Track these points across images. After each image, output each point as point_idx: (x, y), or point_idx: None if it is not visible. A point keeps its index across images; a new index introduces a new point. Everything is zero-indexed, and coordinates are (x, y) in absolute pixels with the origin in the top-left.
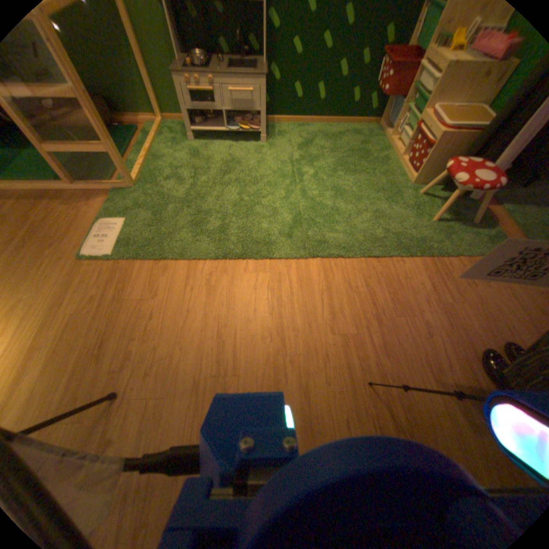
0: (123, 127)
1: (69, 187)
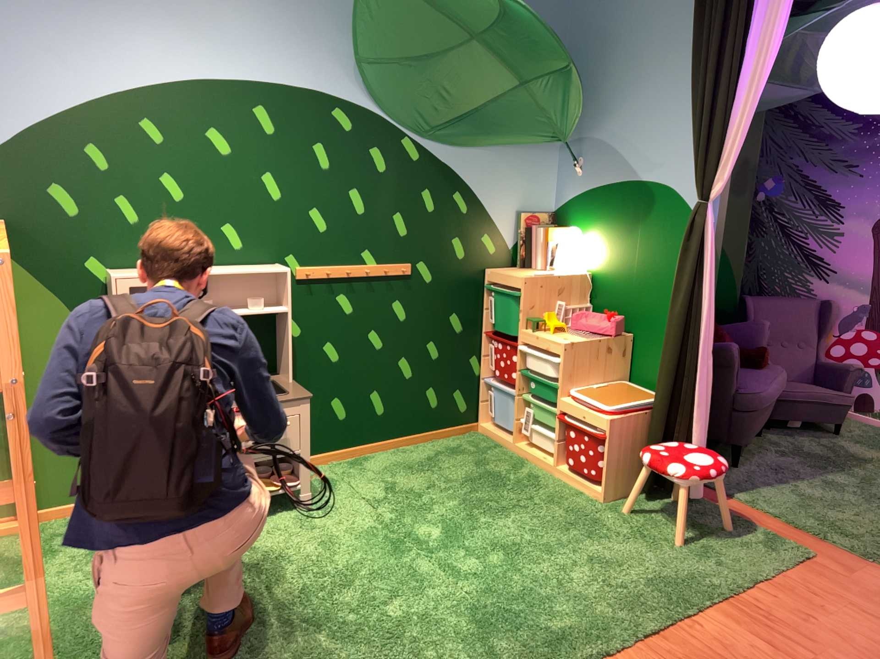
0: None
1: None
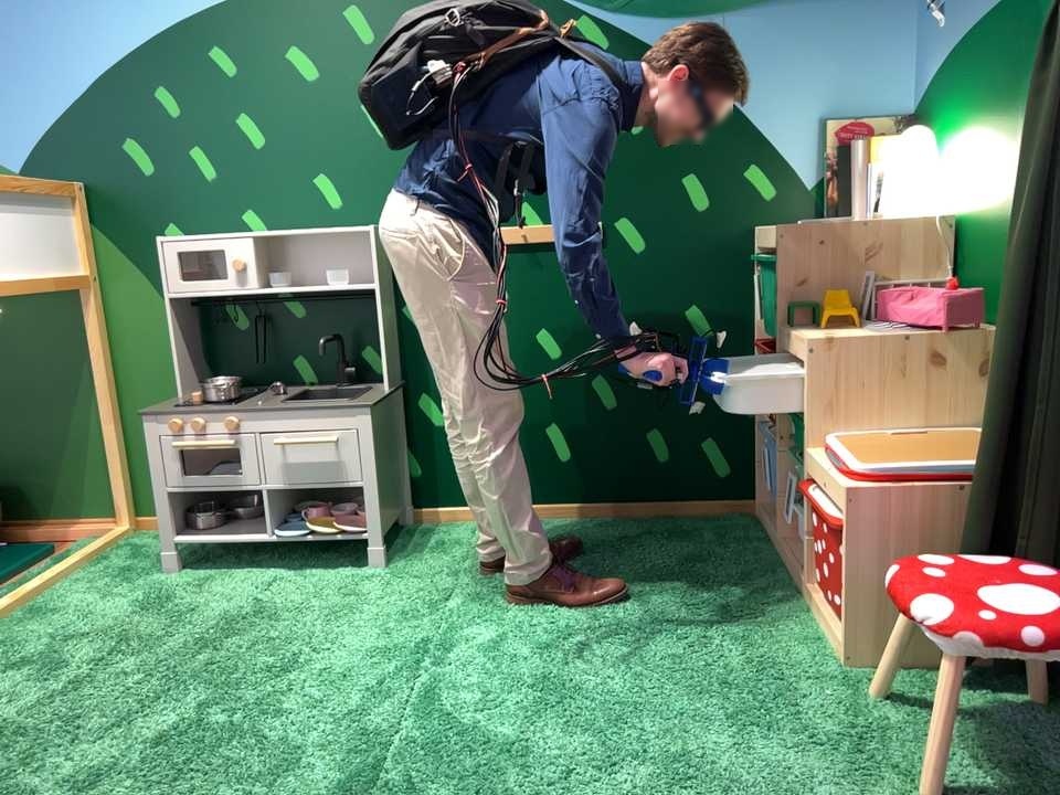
0: (22, 552)
1: None
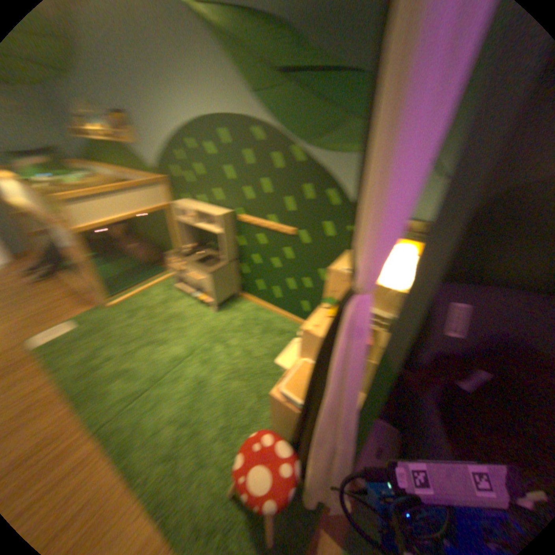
0: (161, 268)
1: (84, 297)
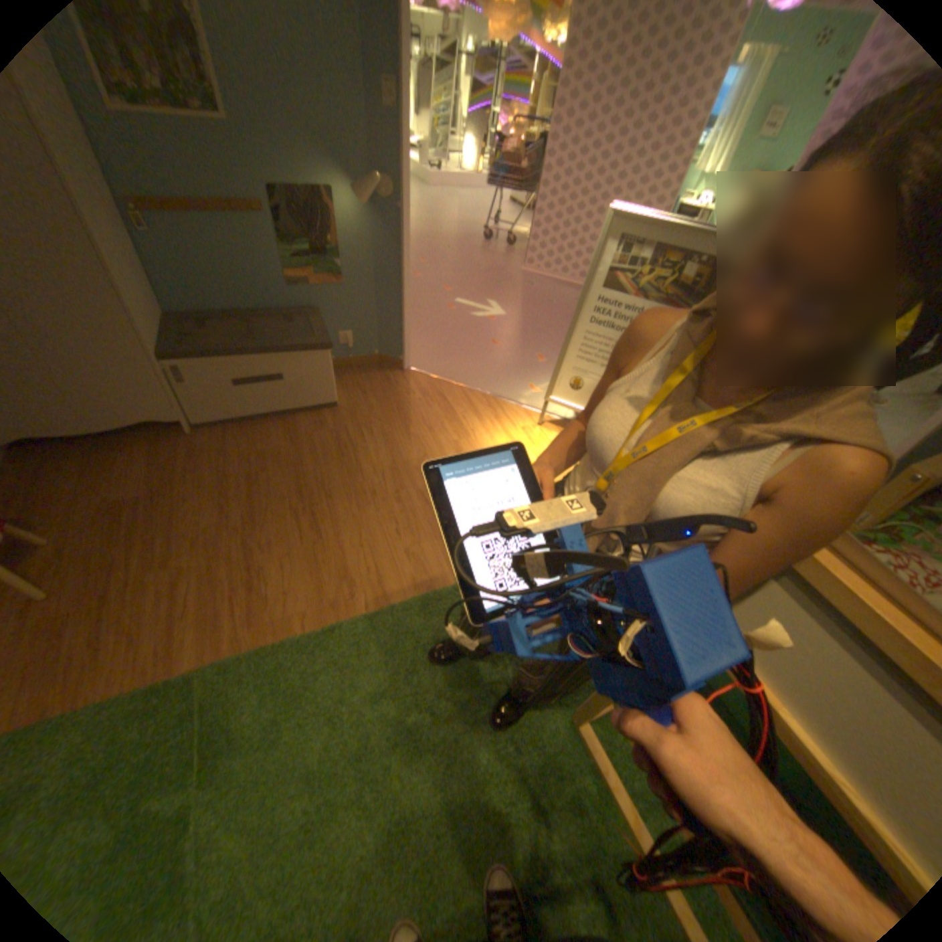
0: None
1: None
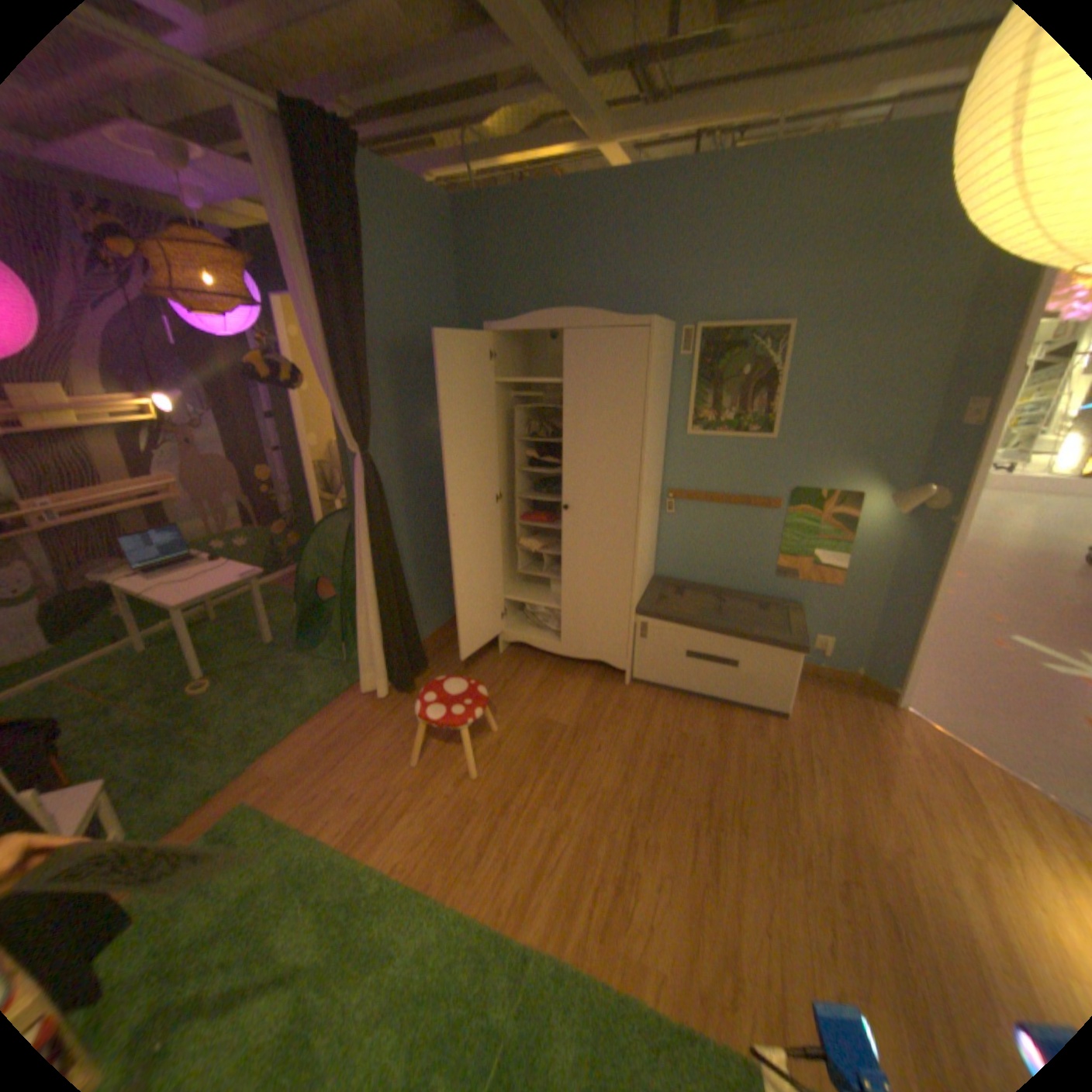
0: None
1: None
